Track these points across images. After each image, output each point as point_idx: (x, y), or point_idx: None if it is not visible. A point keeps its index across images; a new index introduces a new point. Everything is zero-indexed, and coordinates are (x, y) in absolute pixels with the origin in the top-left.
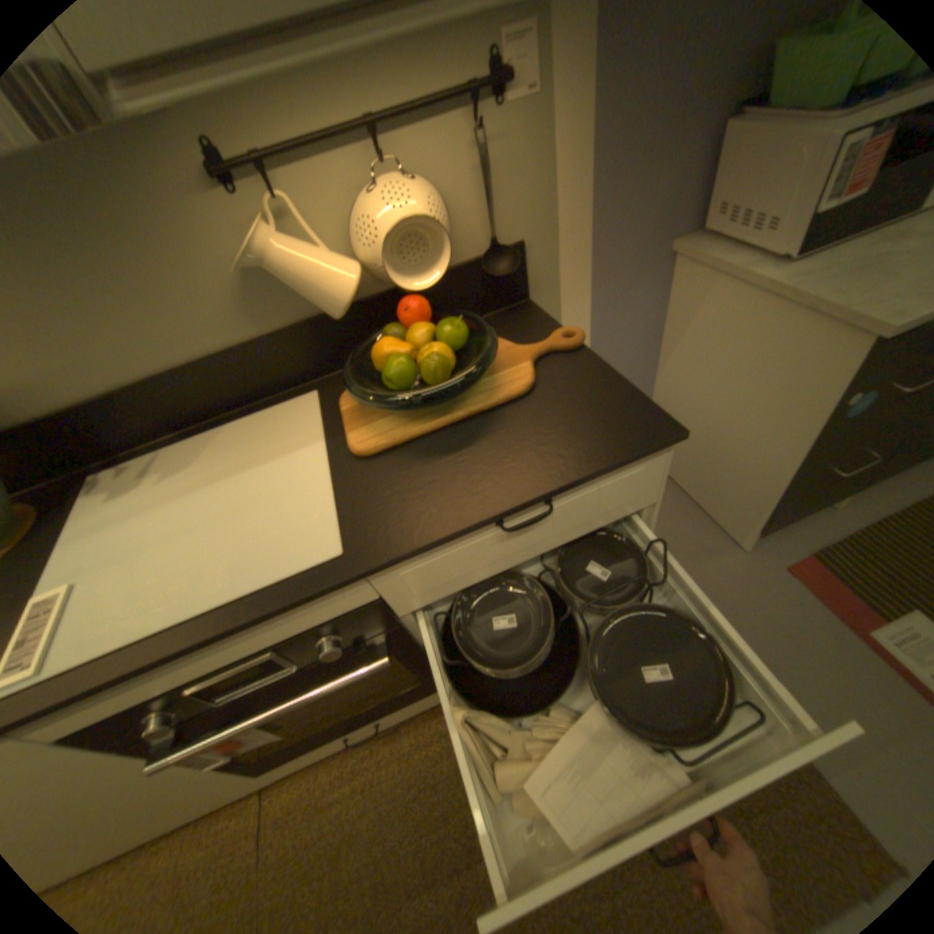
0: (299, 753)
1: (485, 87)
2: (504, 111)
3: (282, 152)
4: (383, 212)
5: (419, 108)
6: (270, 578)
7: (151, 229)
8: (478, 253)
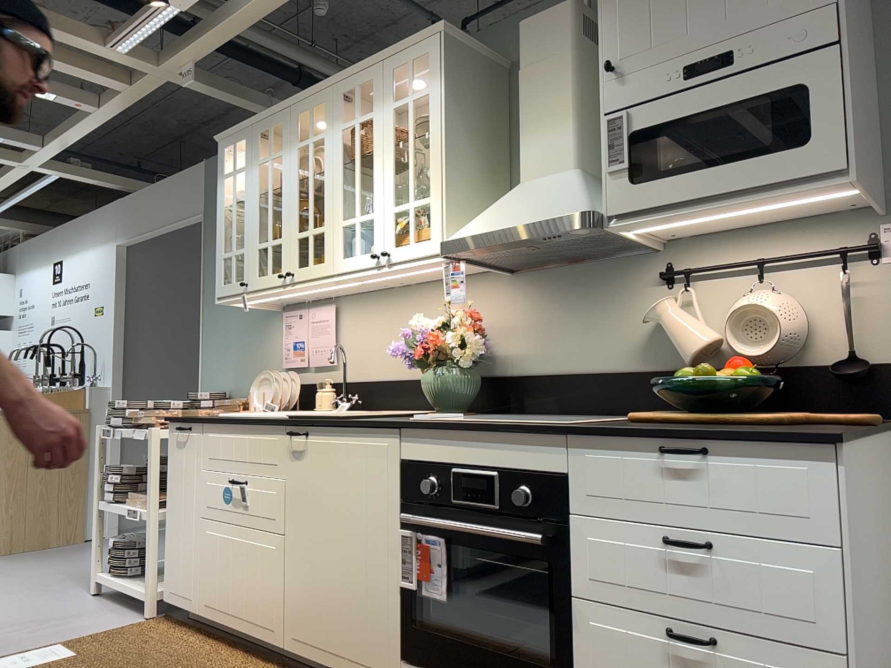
0: (436, 664)
1: (860, 254)
2: (876, 268)
3: (706, 273)
4: (743, 304)
5: (803, 261)
6: (530, 423)
7: (622, 298)
8: (836, 361)
